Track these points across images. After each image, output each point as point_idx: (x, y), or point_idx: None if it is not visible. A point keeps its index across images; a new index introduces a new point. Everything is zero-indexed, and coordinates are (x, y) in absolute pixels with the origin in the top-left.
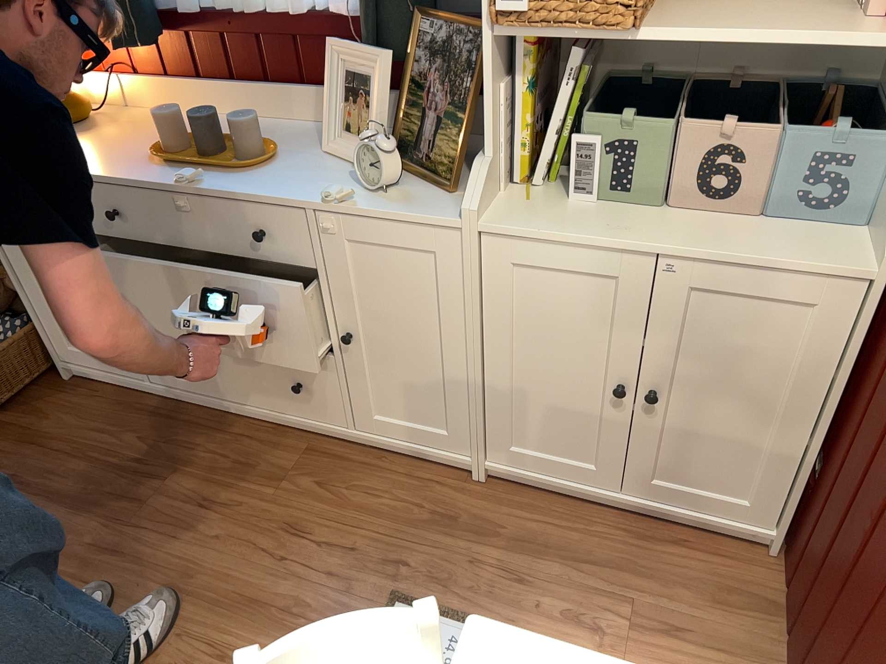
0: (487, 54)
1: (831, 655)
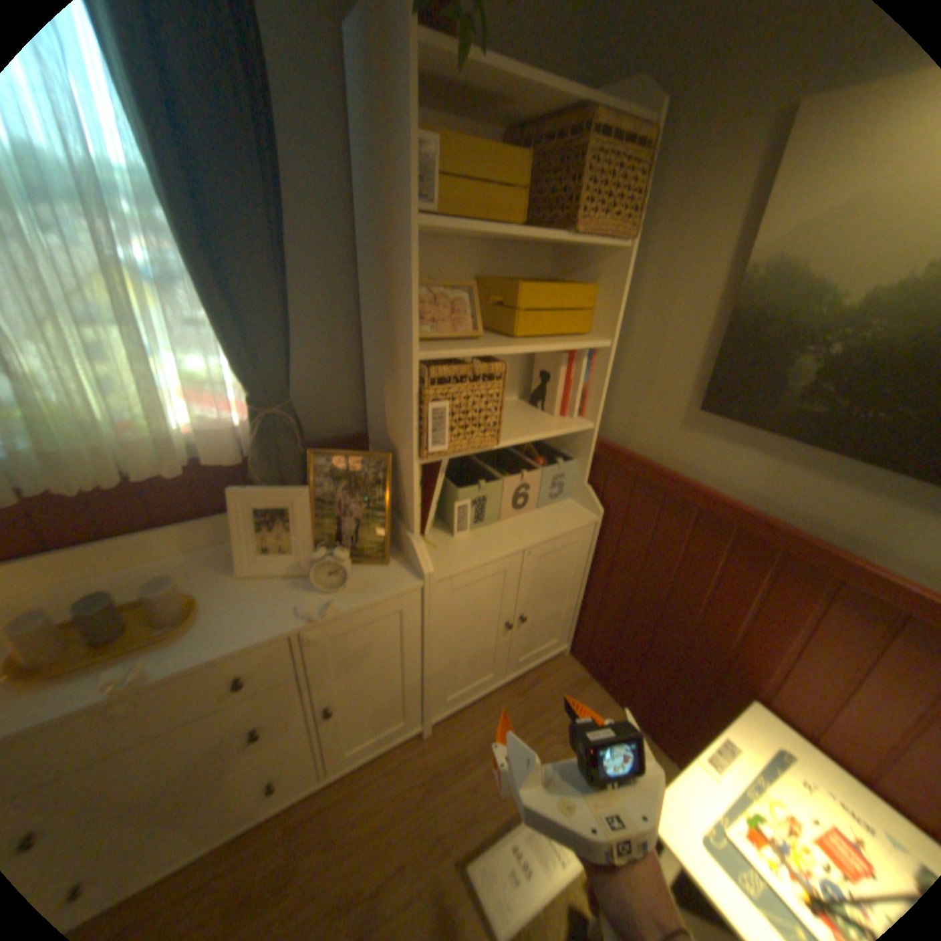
0: (412, 473)
1: (667, 687)
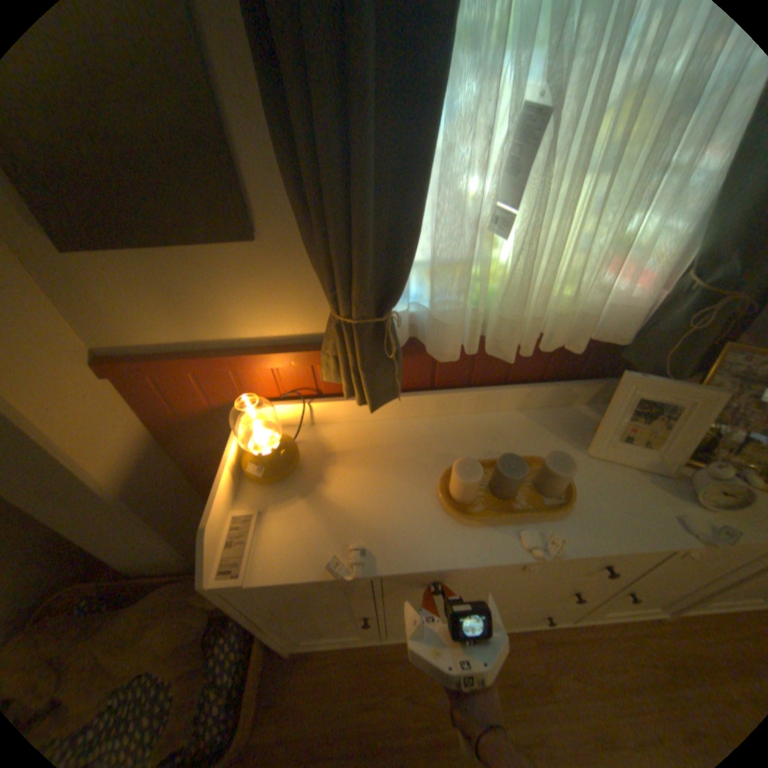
0: None
1: None
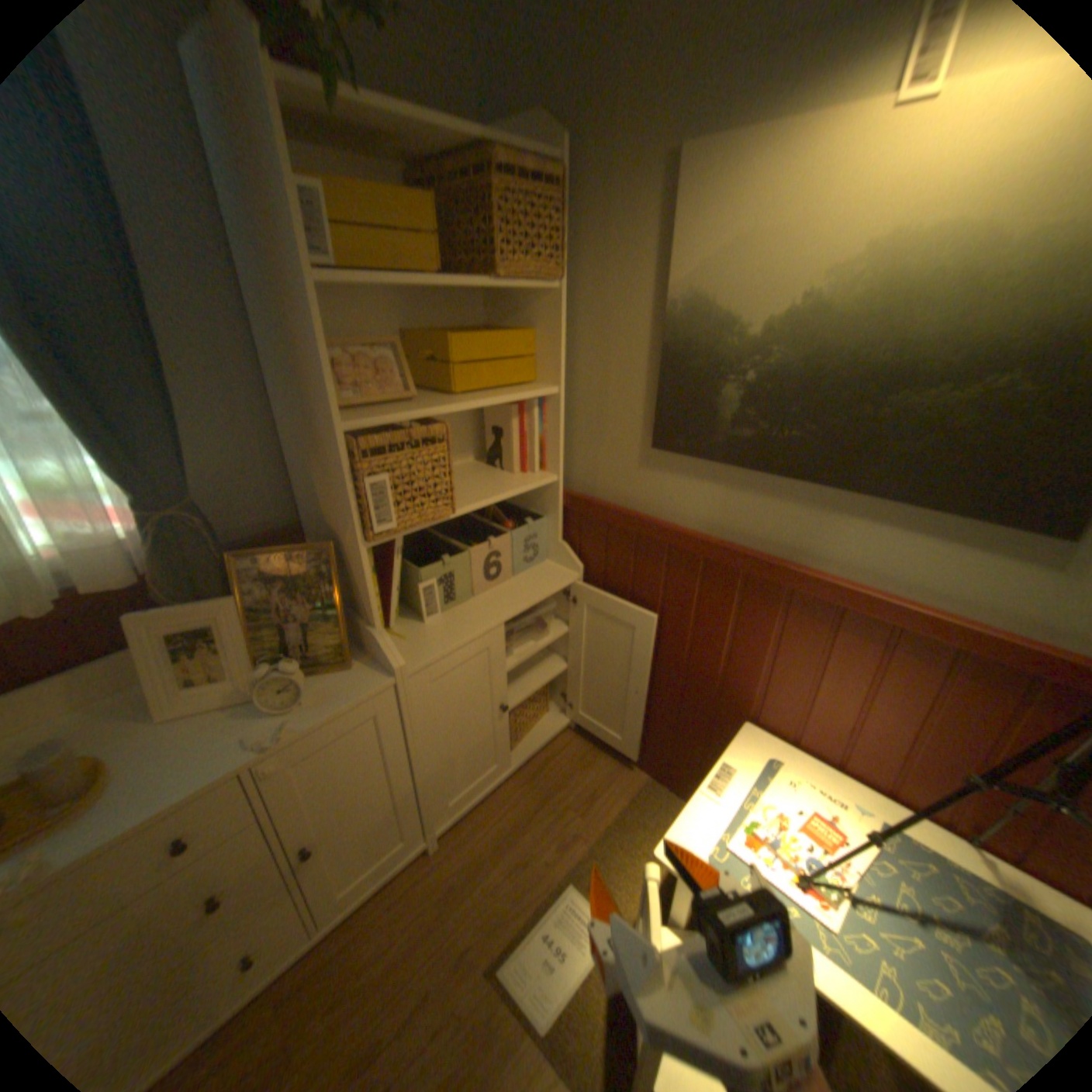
0: (360, 559)
1: (671, 731)
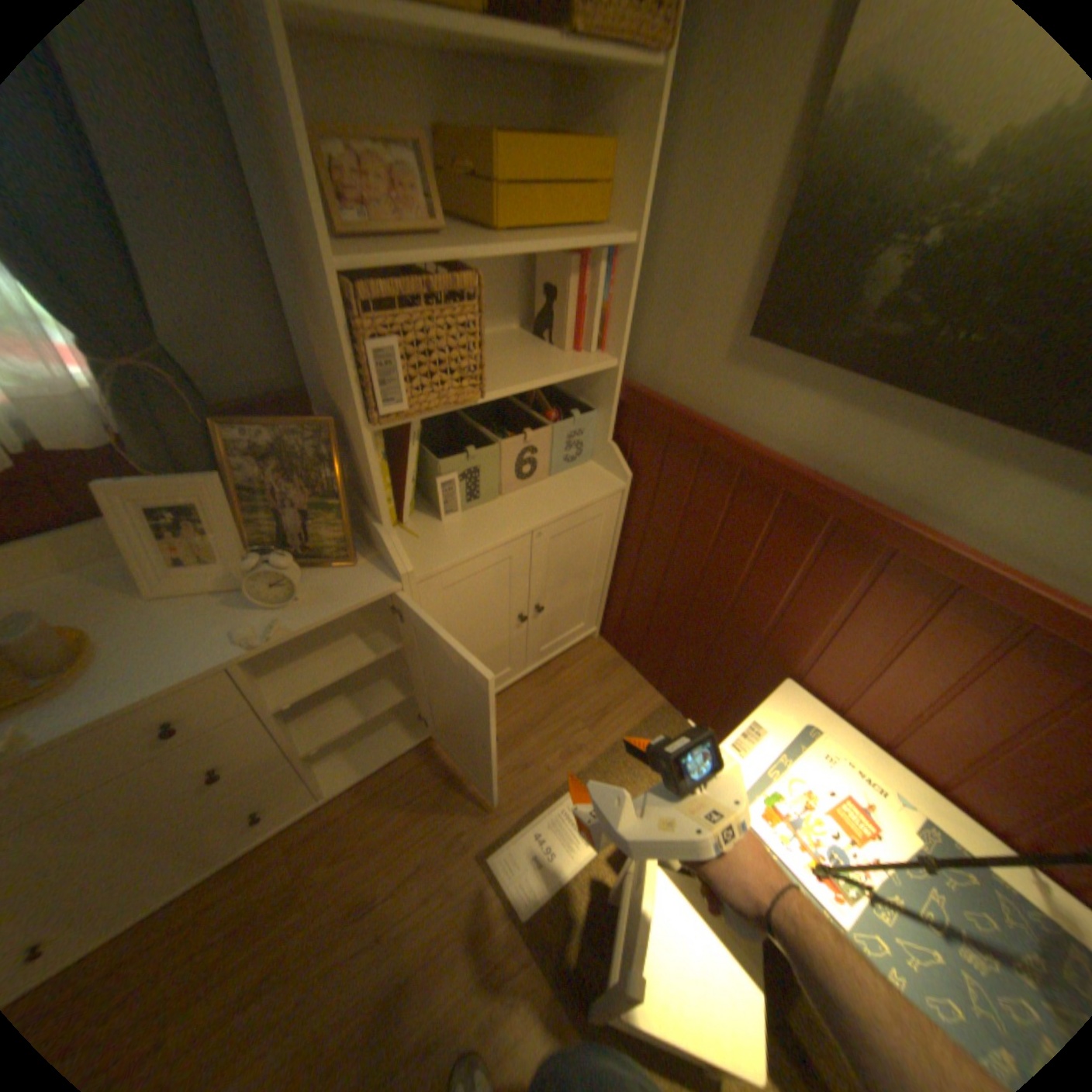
0: (364, 445)
1: (698, 665)
